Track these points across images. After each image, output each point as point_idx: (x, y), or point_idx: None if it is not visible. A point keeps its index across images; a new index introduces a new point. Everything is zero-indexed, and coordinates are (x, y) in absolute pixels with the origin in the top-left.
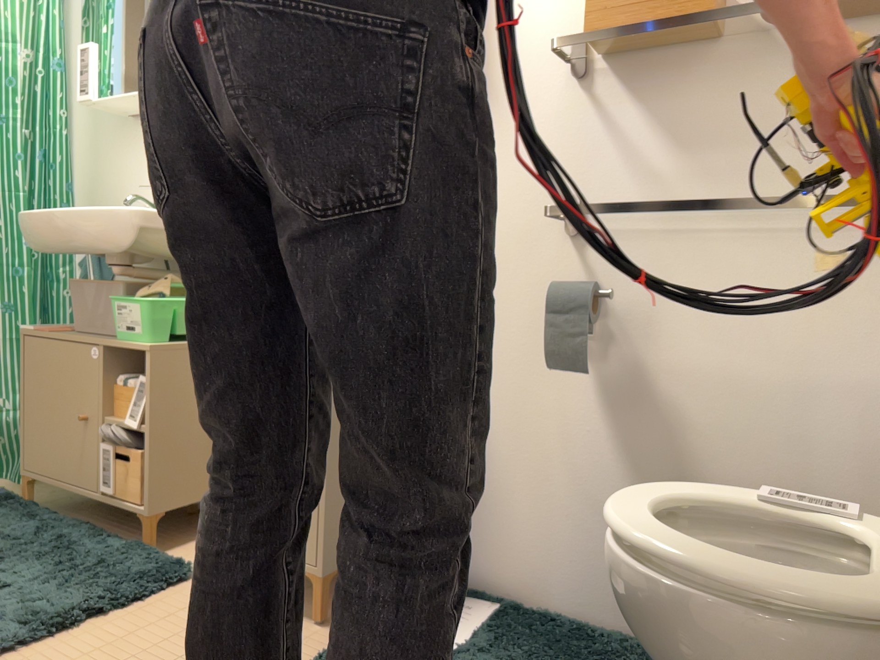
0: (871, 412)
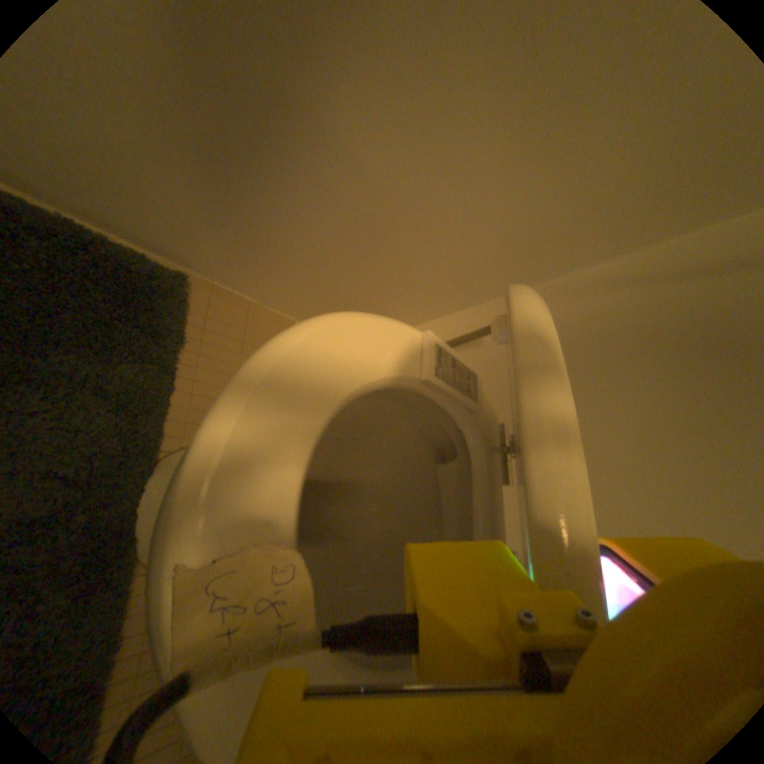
0: (553, 218)
